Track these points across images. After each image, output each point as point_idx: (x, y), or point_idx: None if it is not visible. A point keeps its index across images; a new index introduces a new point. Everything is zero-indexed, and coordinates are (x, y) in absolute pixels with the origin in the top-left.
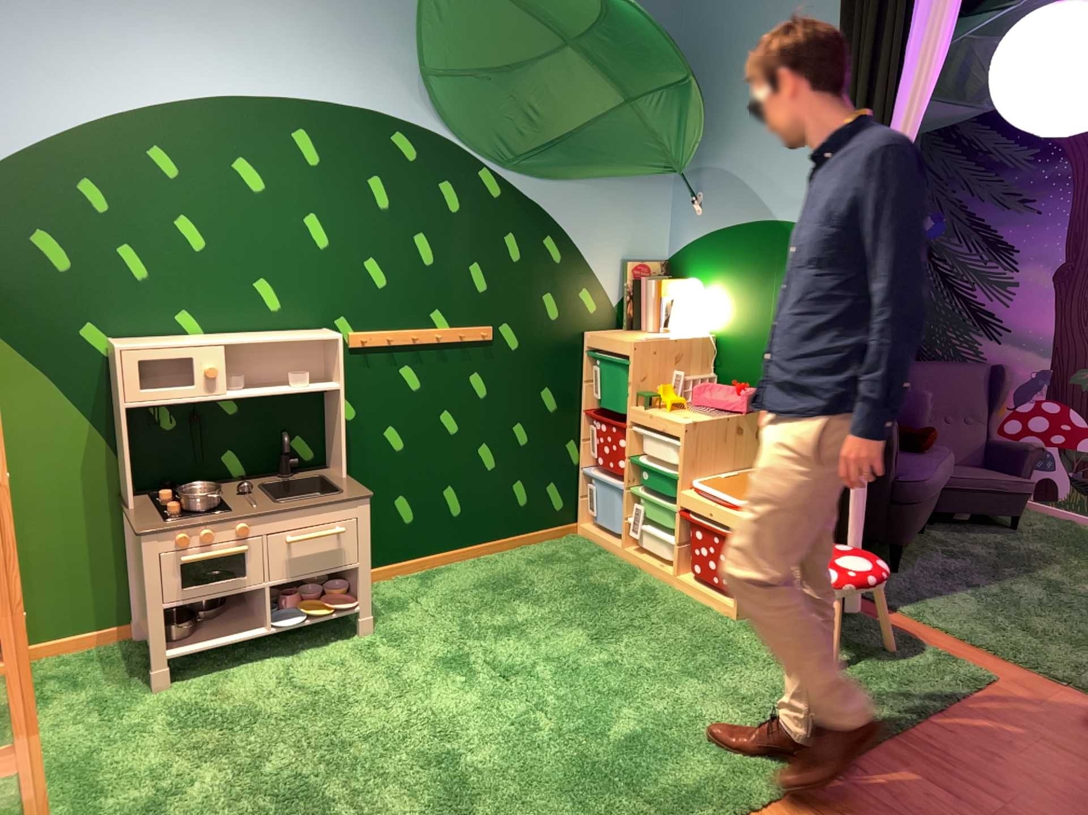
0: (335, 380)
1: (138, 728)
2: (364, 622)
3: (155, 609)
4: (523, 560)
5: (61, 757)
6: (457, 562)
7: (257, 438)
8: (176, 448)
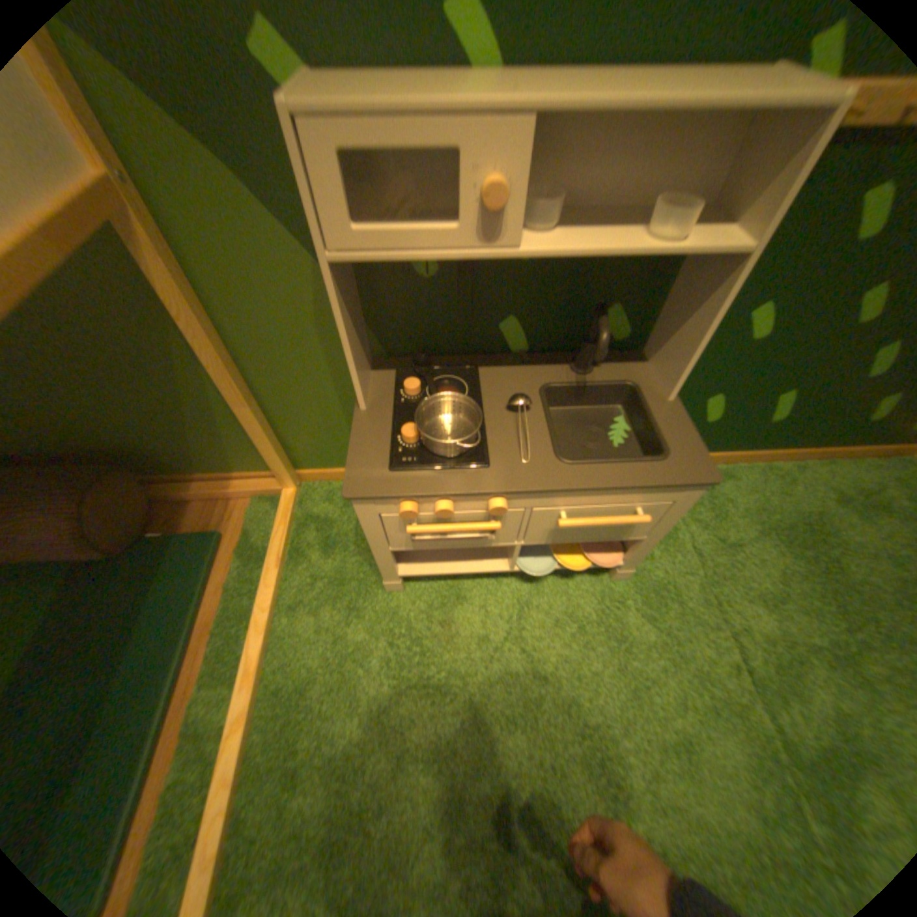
0: (749, 225)
1: (358, 655)
2: (623, 573)
3: (380, 551)
4: (832, 489)
5: (282, 672)
6: (743, 463)
7: (557, 302)
8: (439, 305)
